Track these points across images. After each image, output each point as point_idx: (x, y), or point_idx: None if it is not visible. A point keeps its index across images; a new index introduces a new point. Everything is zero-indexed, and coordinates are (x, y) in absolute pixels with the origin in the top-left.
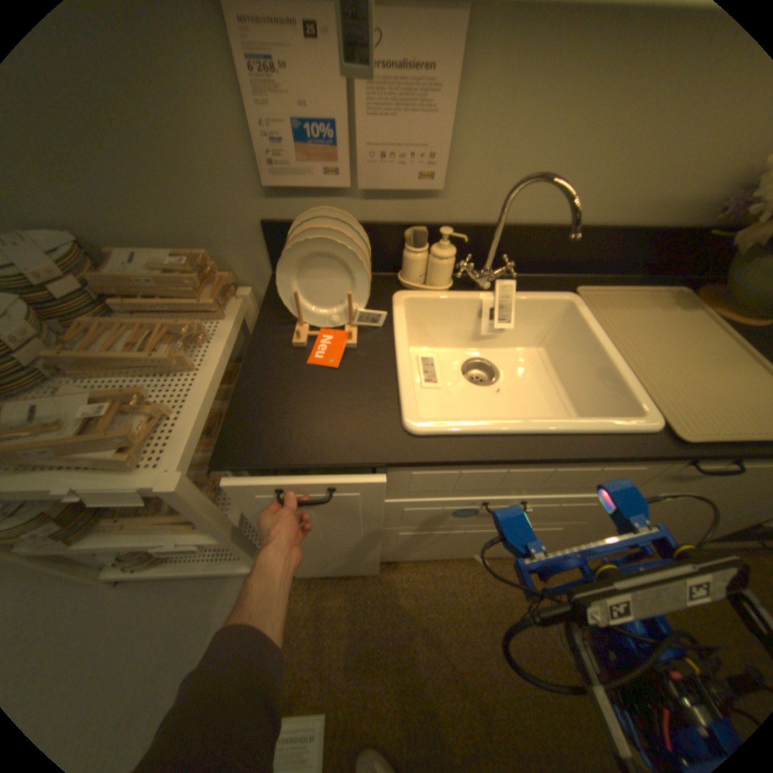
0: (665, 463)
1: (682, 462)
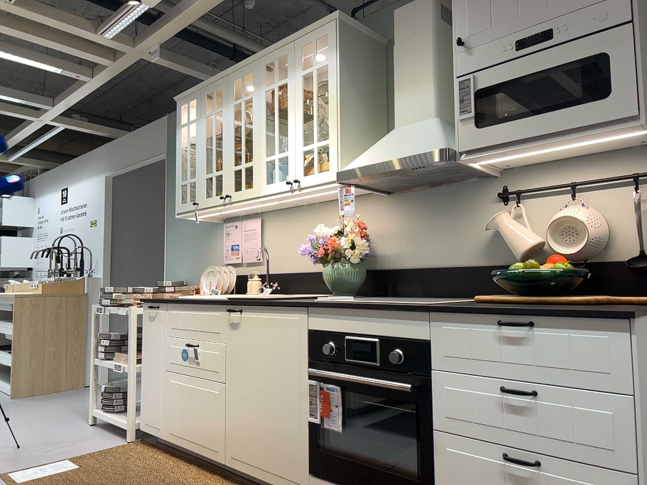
0: (221, 309)
1: (225, 309)
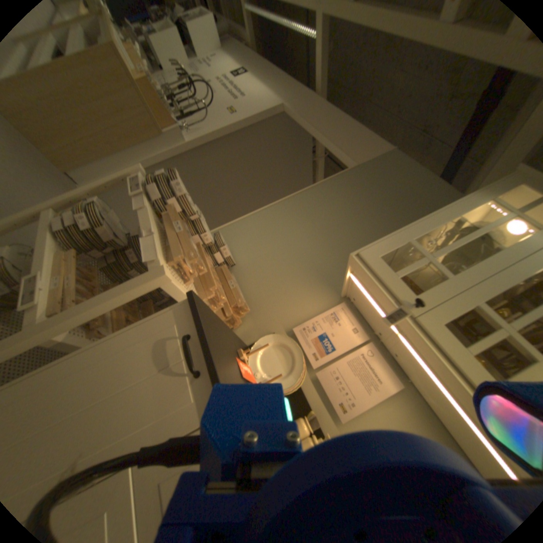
0: None
1: None
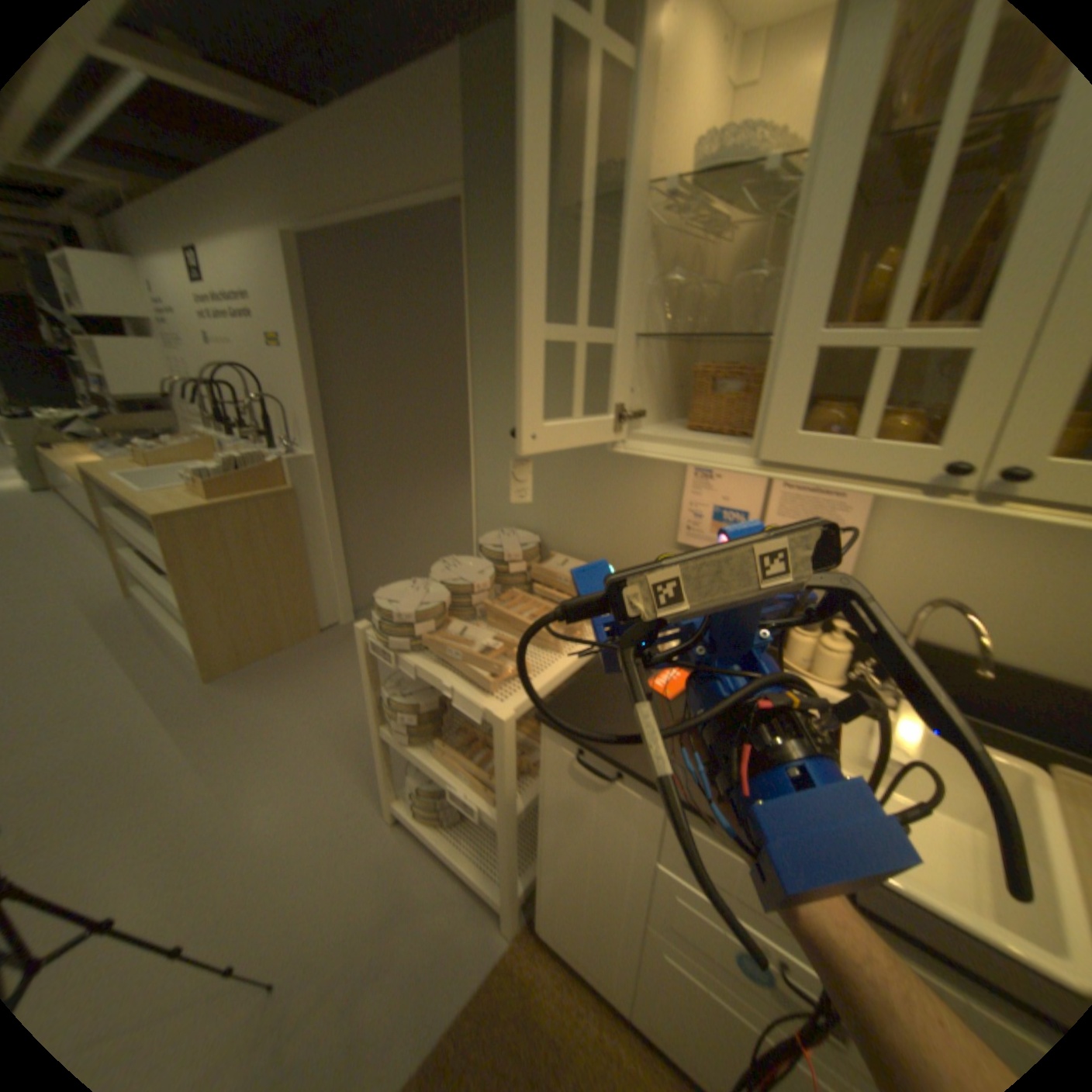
0: None
1: None
